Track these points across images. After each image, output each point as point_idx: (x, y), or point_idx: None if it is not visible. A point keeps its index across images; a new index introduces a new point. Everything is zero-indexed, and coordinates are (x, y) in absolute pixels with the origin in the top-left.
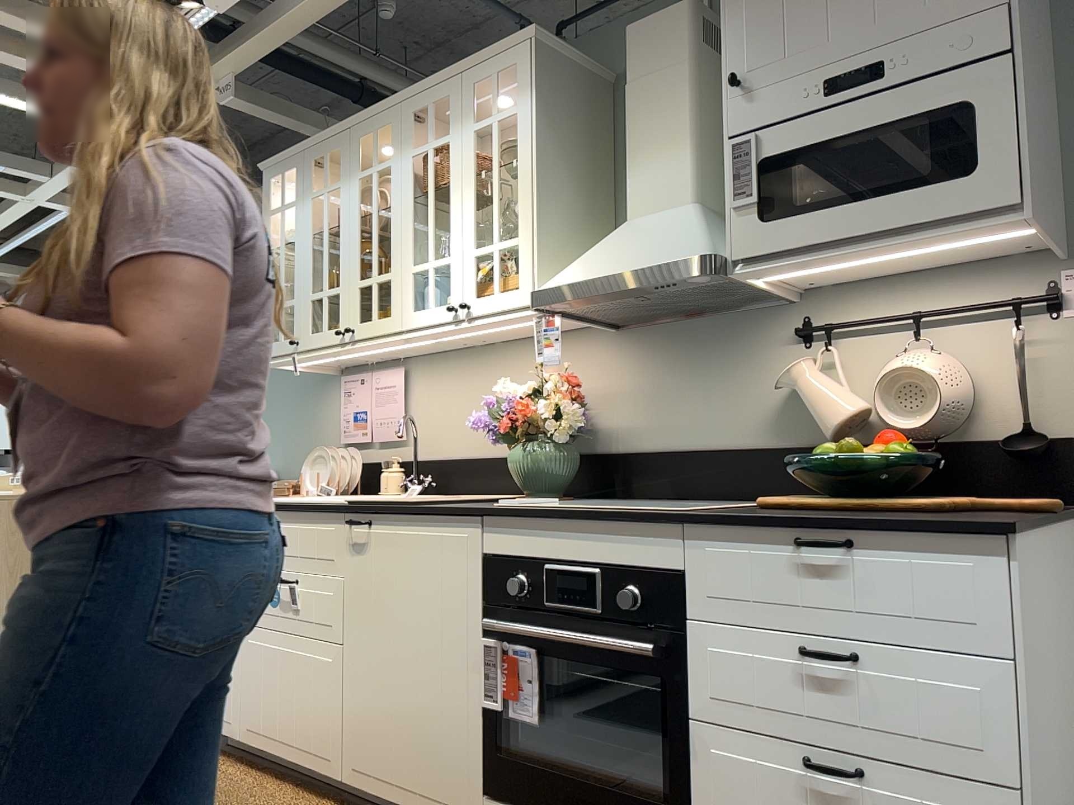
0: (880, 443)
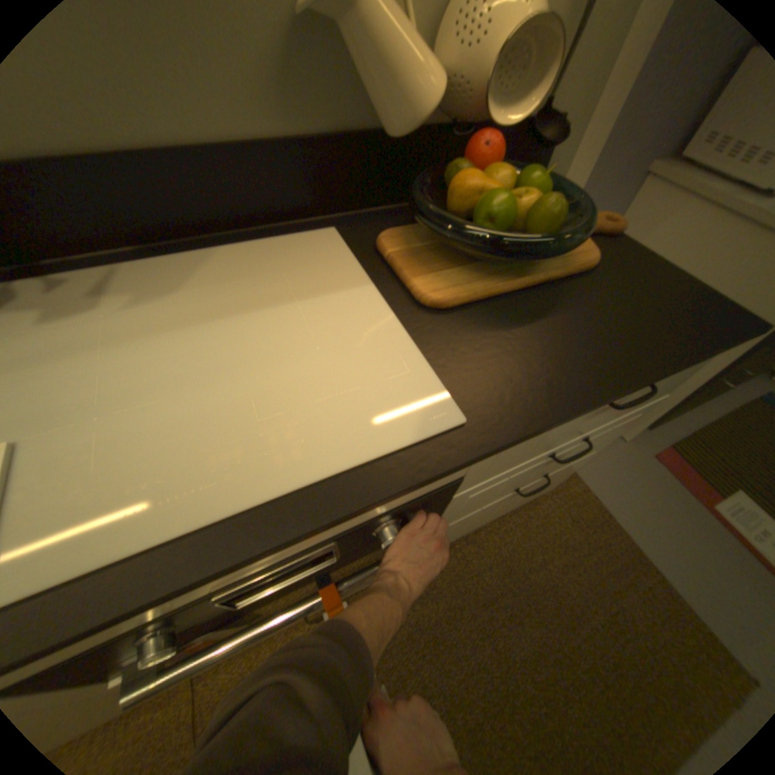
0: (491, 156)
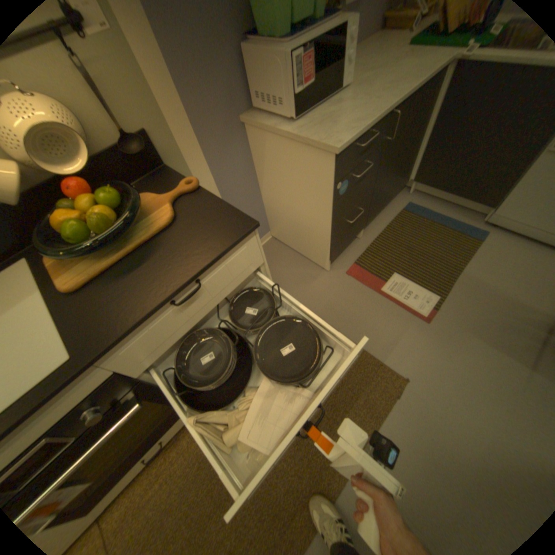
0: (75, 193)
